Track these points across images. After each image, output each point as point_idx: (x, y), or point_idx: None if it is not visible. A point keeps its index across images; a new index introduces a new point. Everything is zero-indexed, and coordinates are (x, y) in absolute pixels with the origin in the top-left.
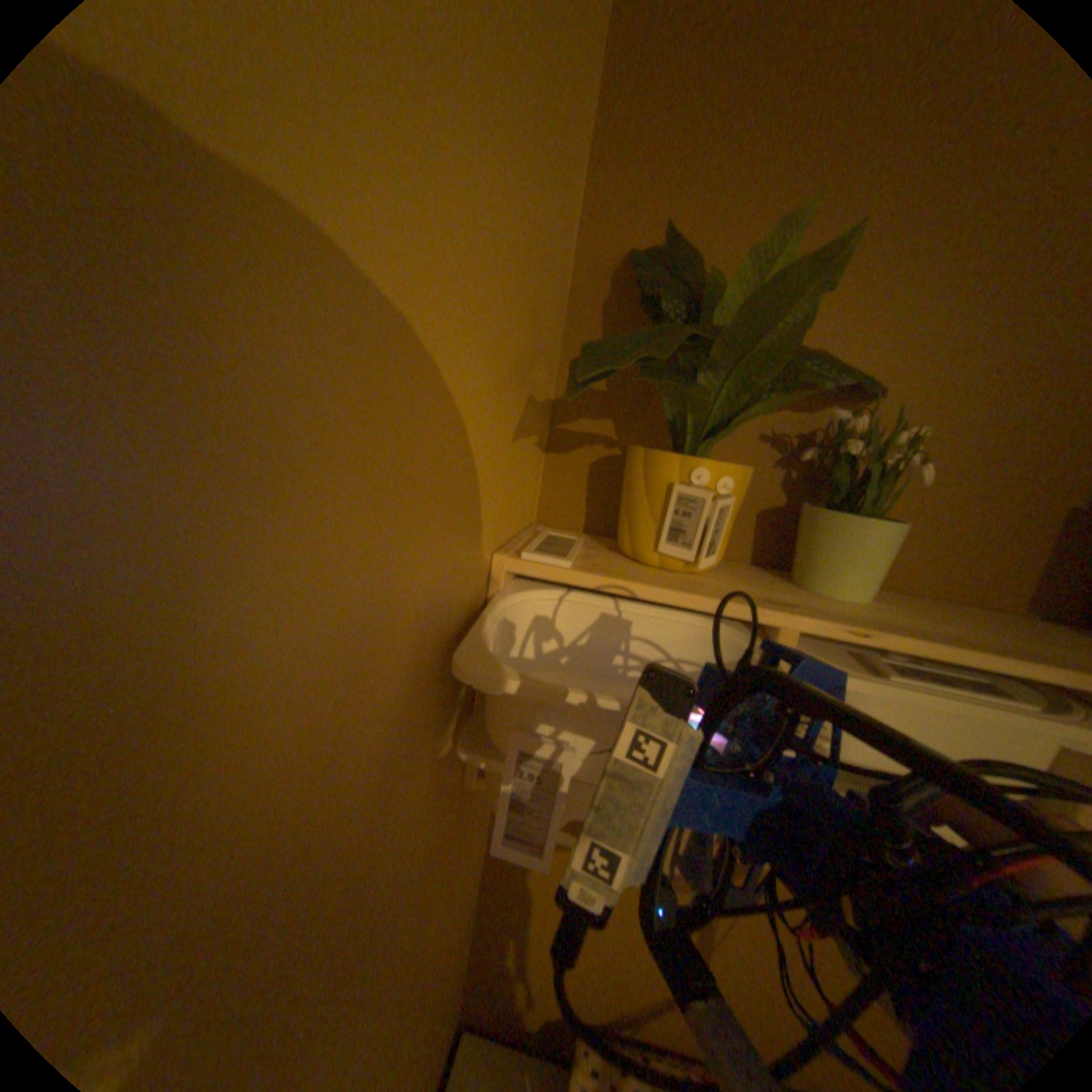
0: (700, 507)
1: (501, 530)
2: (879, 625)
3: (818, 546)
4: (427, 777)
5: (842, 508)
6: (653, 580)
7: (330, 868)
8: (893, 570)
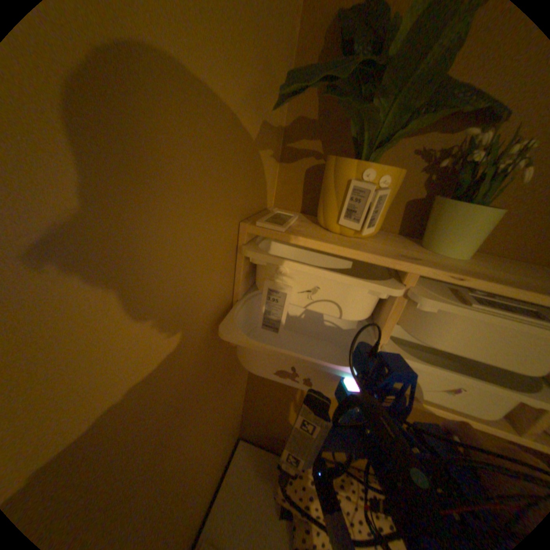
0: (366, 195)
1: (244, 207)
2: (470, 272)
3: (441, 222)
4: (199, 341)
5: (461, 197)
6: (332, 240)
7: (125, 389)
8: (487, 239)
